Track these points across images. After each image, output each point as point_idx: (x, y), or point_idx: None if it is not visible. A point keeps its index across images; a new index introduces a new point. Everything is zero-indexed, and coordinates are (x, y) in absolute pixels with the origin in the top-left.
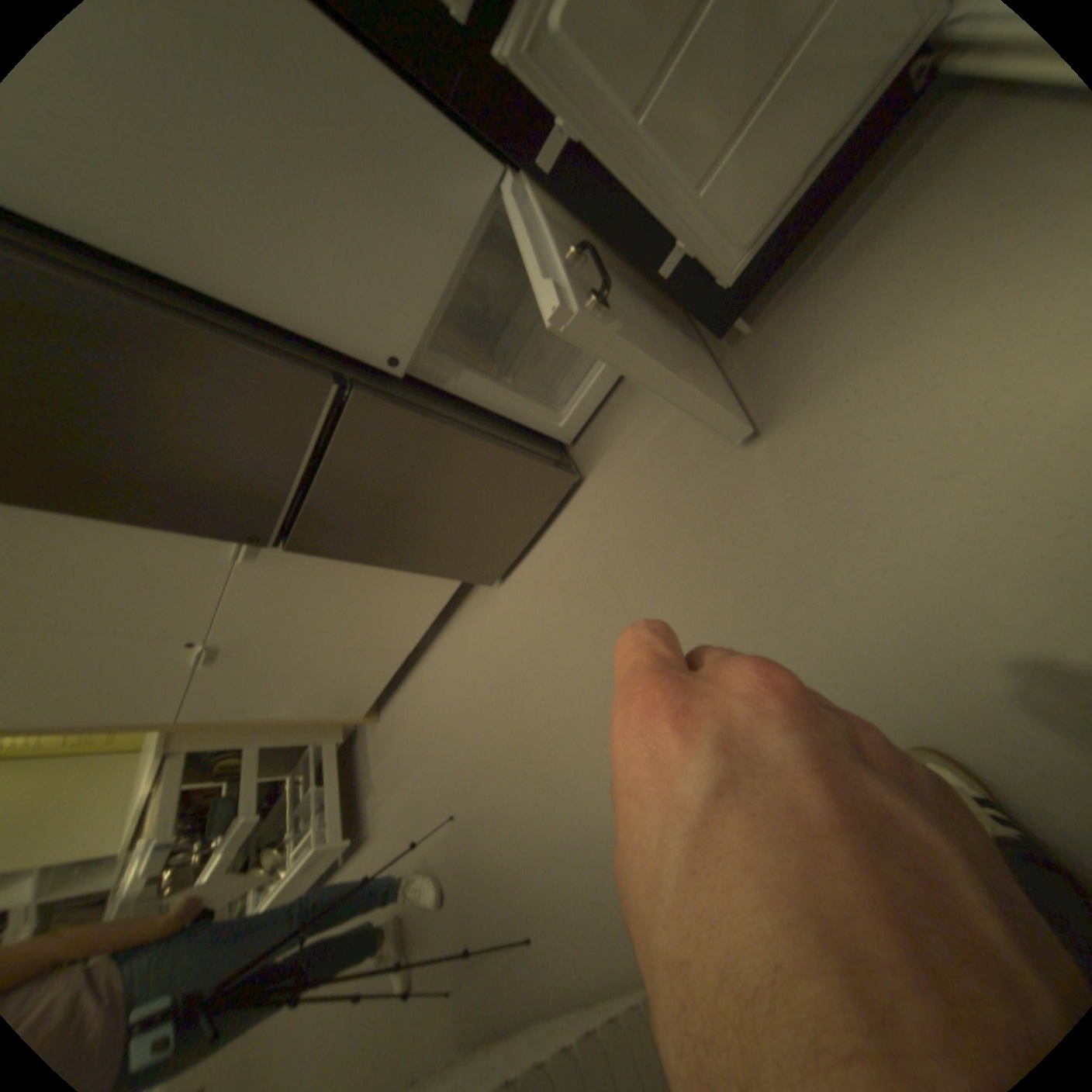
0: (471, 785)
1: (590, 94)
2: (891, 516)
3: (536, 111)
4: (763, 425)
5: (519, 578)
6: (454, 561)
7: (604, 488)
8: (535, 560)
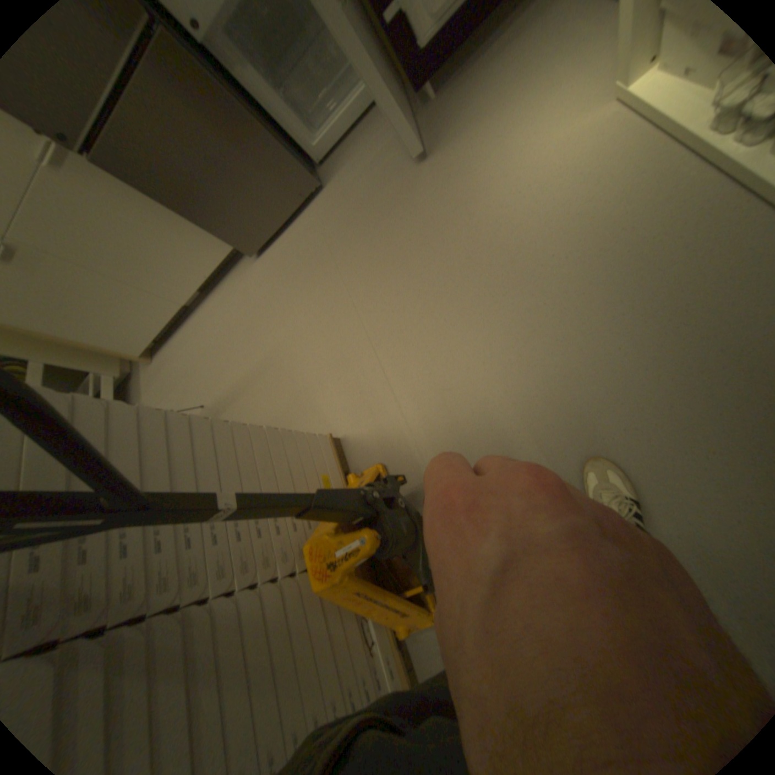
0: (219, 385)
1: None
2: (476, 197)
3: None
4: (429, 151)
5: (270, 253)
6: (224, 225)
7: (335, 192)
8: (283, 240)
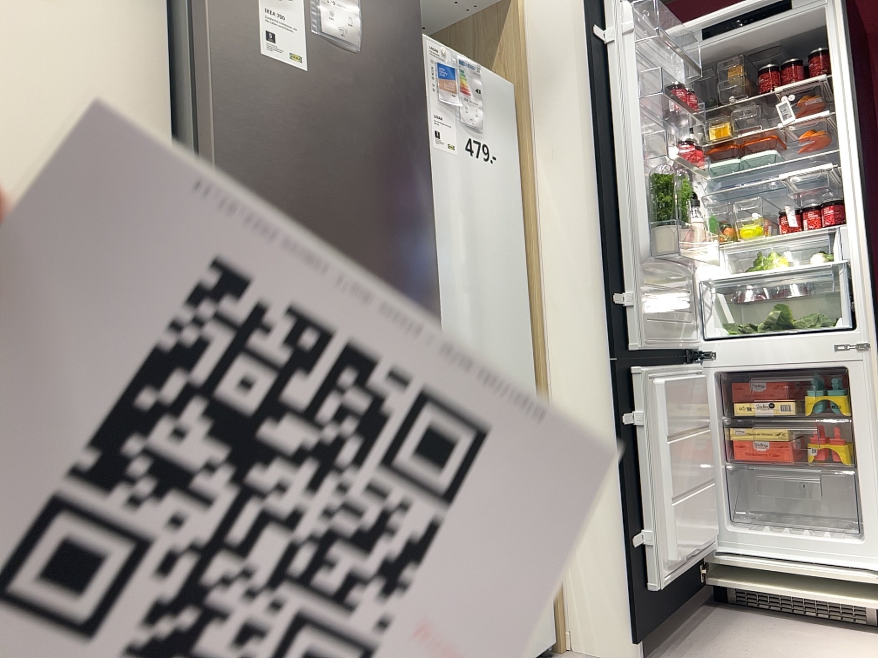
0: None
1: (655, 417)
2: None
3: (631, 402)
4: None
5: None
6: None
7: None
8: None
